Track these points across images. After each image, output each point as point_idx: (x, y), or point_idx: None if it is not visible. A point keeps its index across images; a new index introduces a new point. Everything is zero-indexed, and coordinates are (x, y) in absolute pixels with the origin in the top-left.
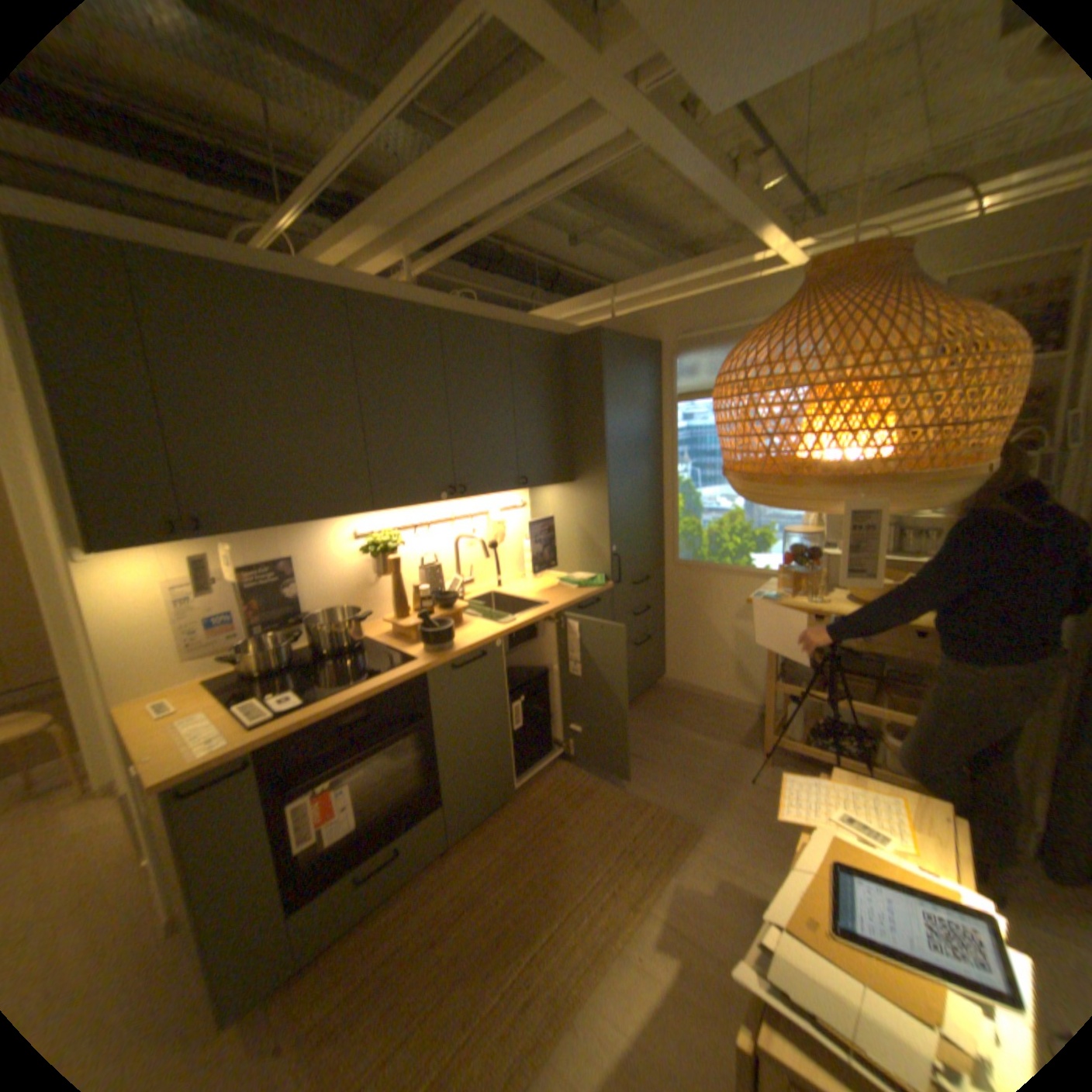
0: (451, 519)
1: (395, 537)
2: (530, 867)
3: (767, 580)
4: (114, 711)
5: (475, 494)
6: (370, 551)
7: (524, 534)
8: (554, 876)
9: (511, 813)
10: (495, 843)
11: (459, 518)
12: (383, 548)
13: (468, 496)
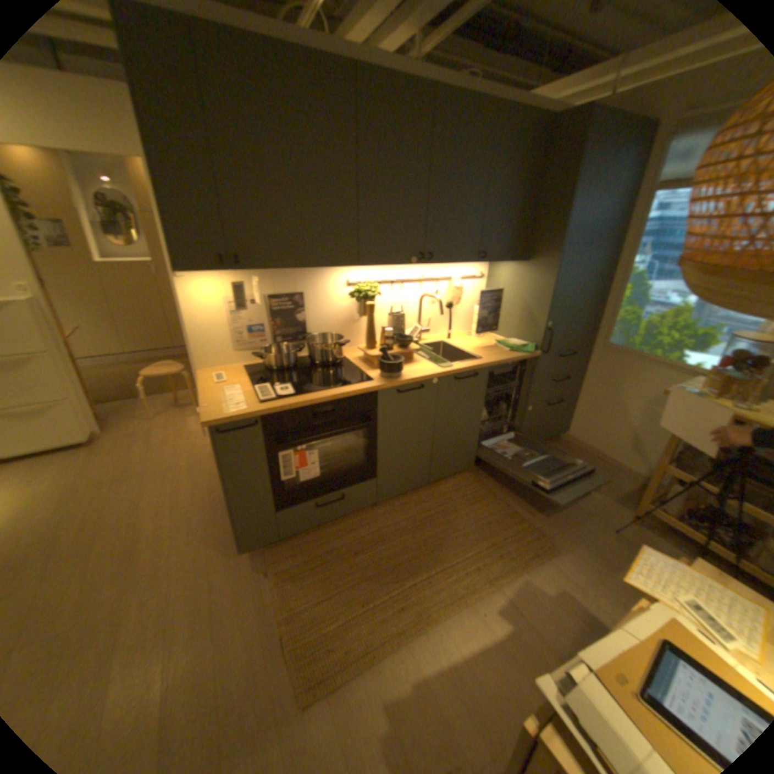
0: (421, 280)
1: (375, 287)
2: (427, 530)
3: (695, 377)
4: (199, 371)
5: (442, 261)
6: (355, 295)
7: (477, 299)
8: (442, 542)
9: (424, 493)
10: (408, 508)
11: (428, 279)
12: (367, 295)
13: (436, 261)
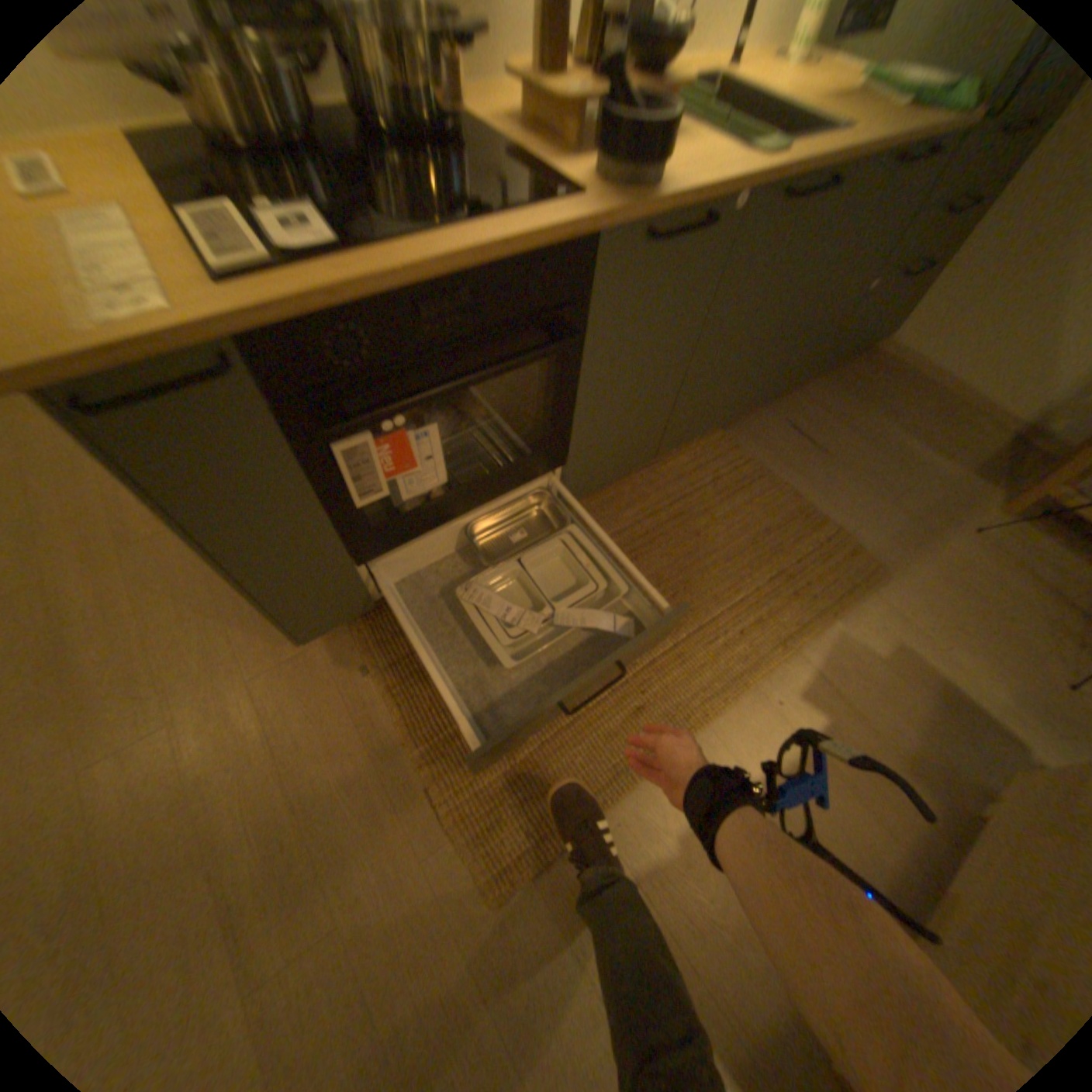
0: None
1: None
2: (658, 554)
3: None
4: None
5: None
6: None
7: None
8: (687, 574)
9: (640, 478)
10: (615, 511)
11: None
12: None
13: None
